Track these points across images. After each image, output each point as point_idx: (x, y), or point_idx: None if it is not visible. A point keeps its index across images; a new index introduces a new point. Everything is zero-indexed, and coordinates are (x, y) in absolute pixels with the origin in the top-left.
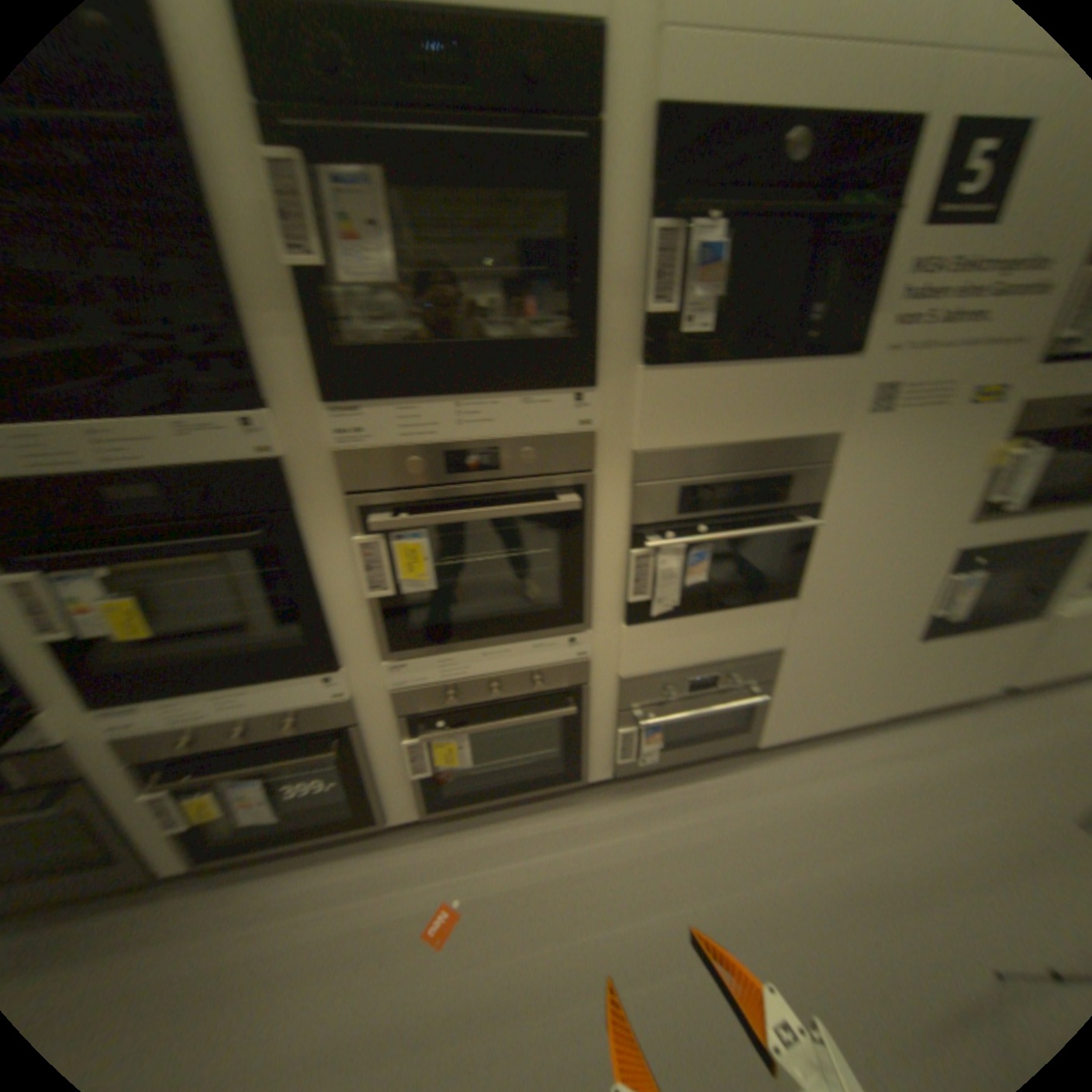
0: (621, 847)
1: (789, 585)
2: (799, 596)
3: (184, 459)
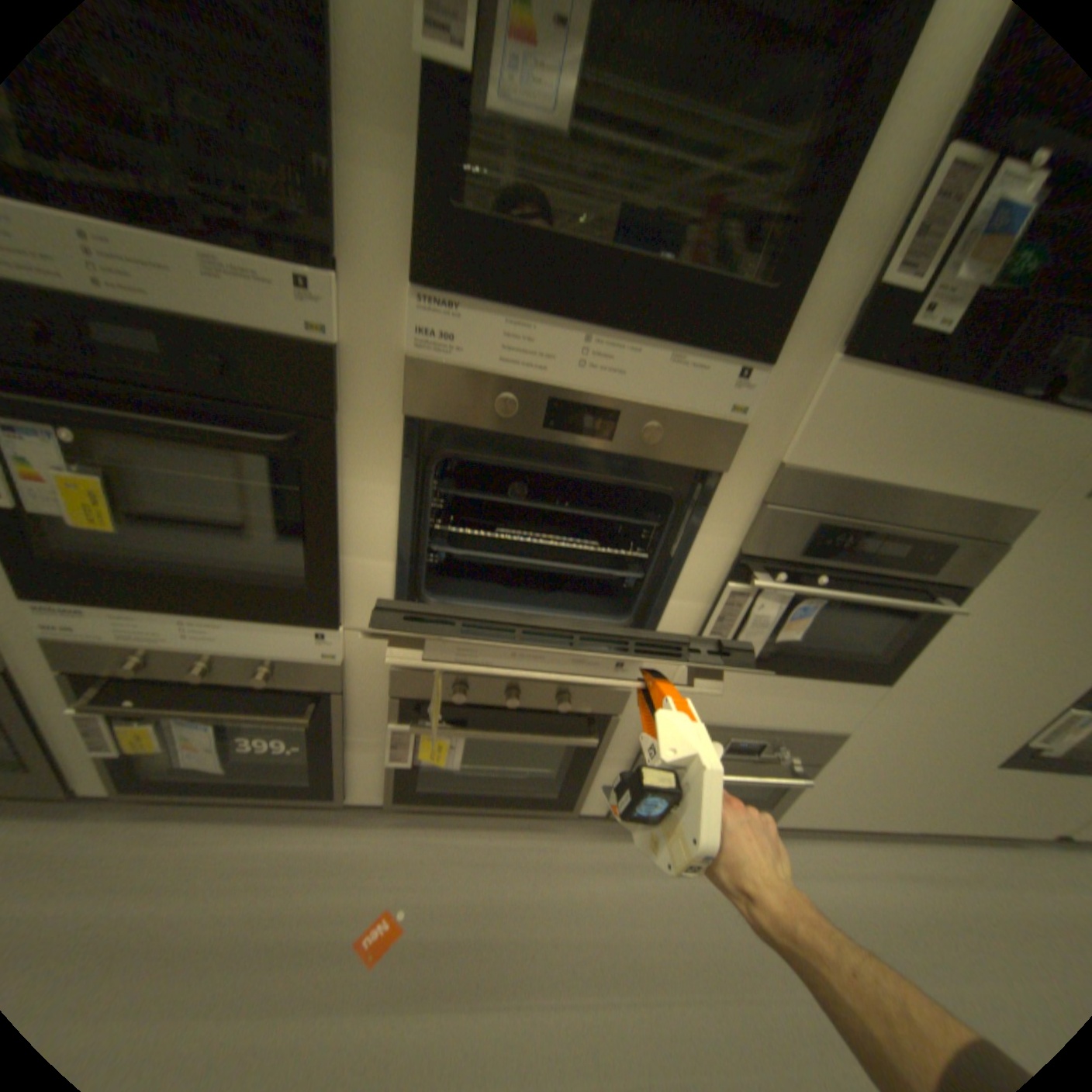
0: (602, 898)
1: (894, 671)
2: (899, 686)
3: (219, 309)
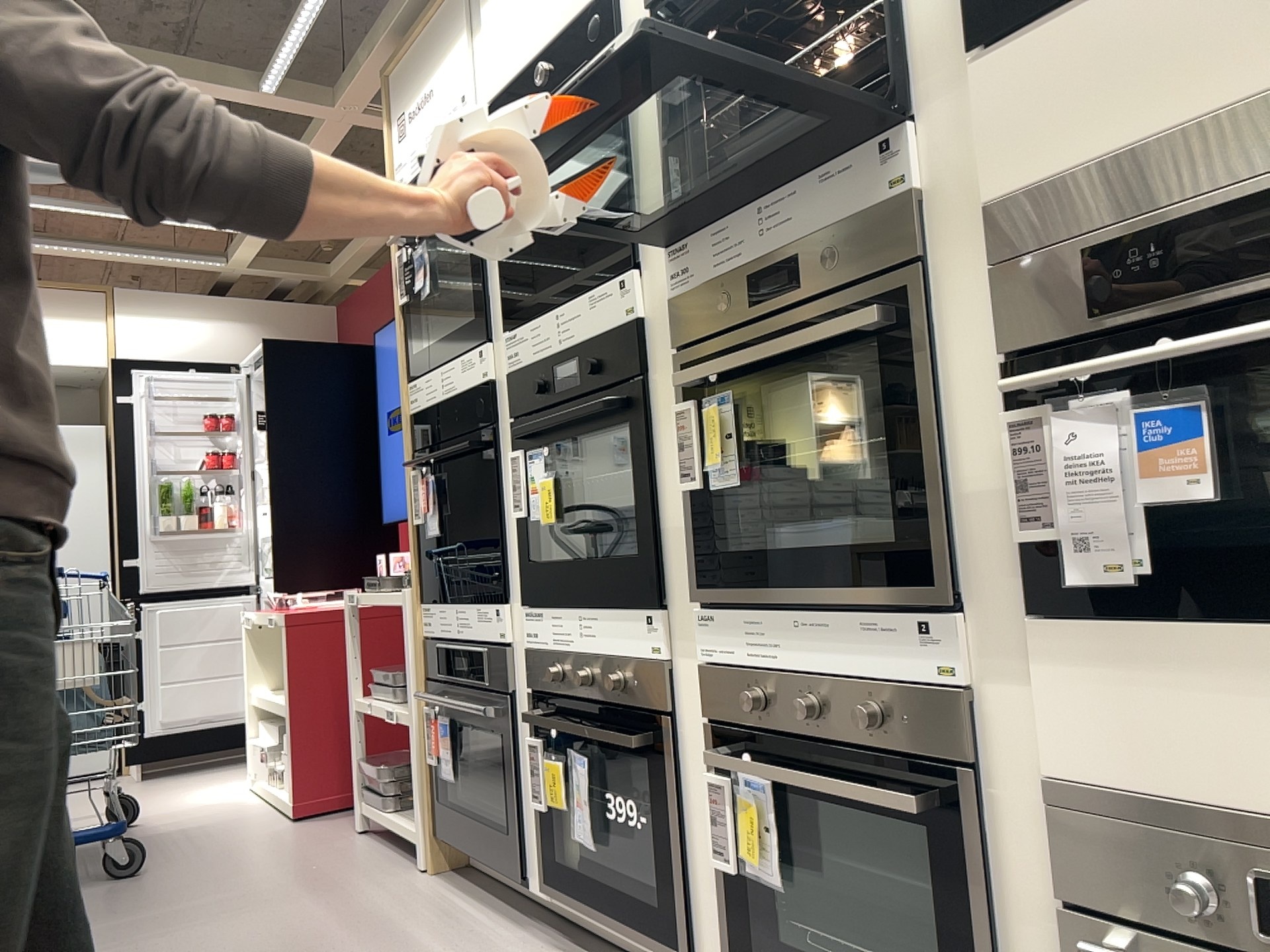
0: None
1: None
2: None
3: (594, 327)
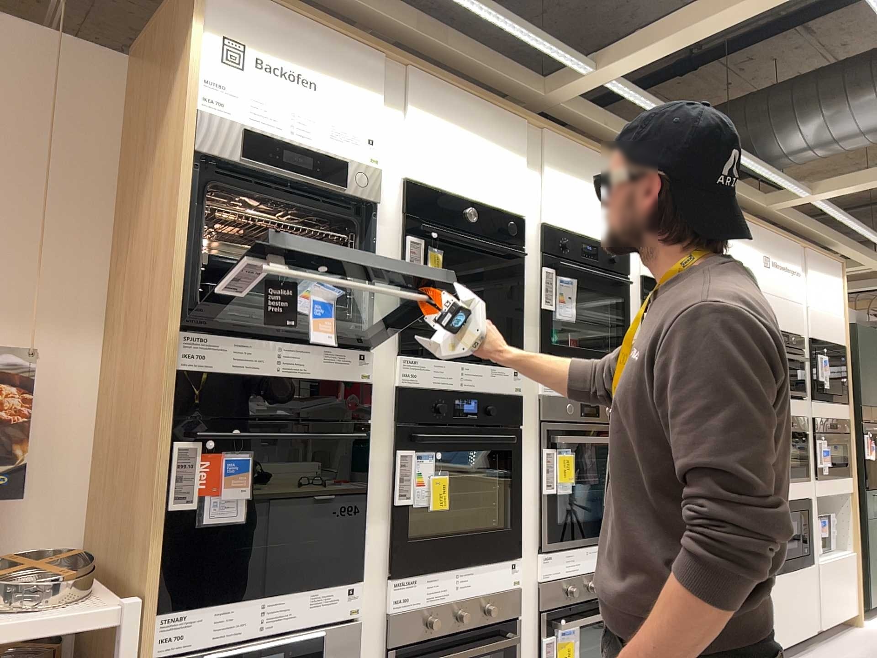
0: None
1: None
2: None
3: (491, 387)
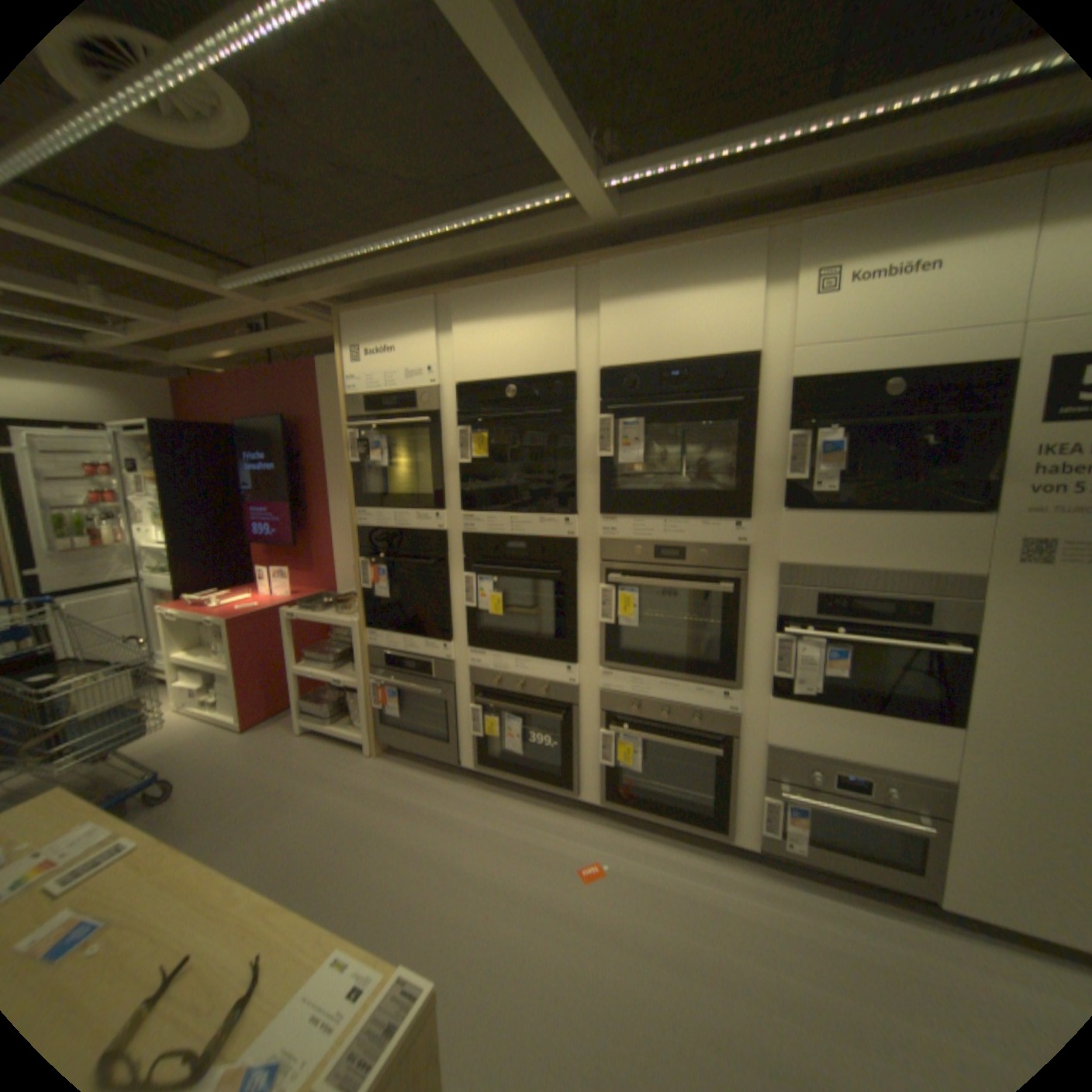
0: (753, 912)
1: (957, 714)
2: (973, 731)
3: (542, 535)
